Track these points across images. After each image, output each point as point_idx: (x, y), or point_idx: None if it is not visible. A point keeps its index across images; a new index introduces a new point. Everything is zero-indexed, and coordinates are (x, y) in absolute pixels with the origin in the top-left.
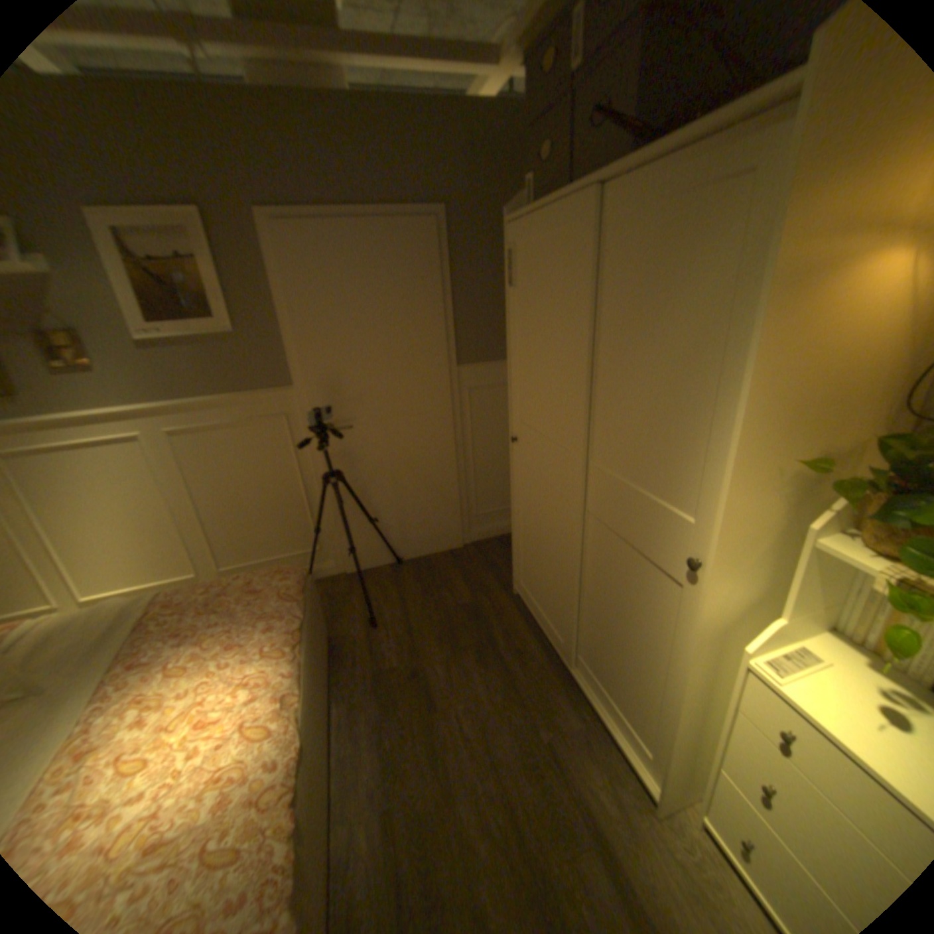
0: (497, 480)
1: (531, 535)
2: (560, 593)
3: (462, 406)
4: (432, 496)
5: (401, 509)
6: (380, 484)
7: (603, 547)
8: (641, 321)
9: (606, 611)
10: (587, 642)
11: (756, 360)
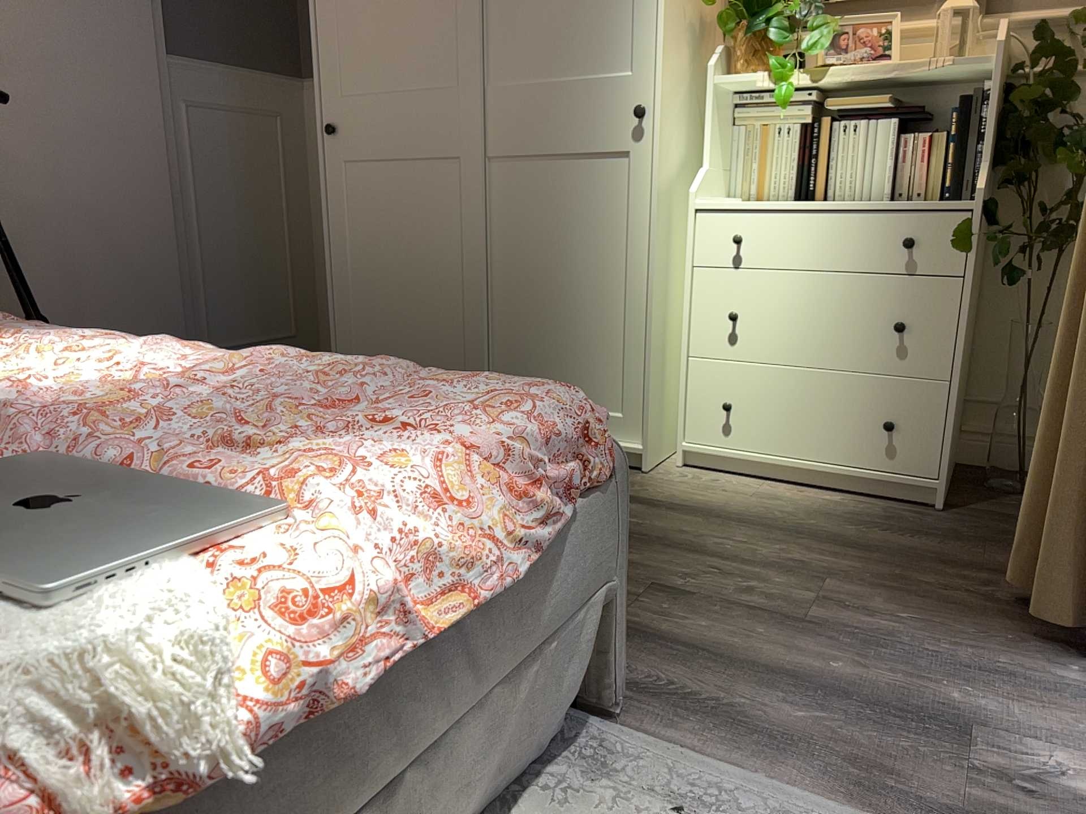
0: (243, 283)
1: (381, 270)
2: (453, 315)
3: (180, 132)
4: (140, 295)
5: (83, 317)
6: (41, 257)
7: (519, 190)
8: None
9: (533, 278)
10: (505, 358)
11: None
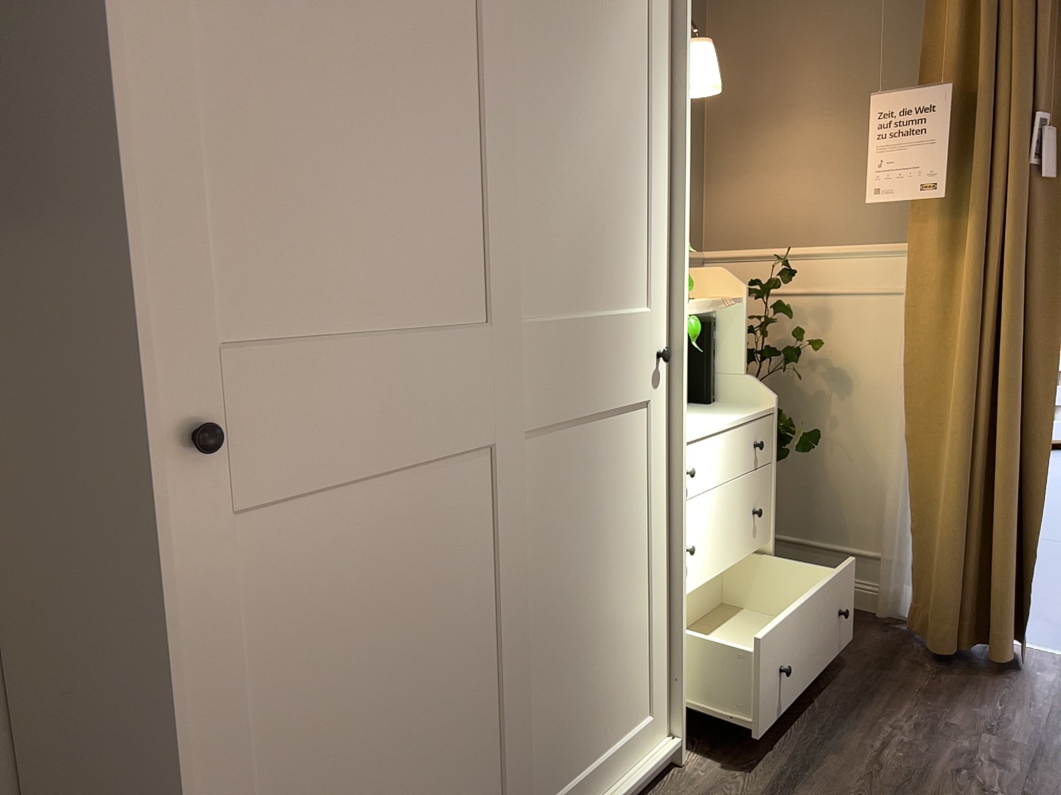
0: None
1: (339, 731)
2: (485, 728)
3: None
4: None
5: None
6: None
7: (552, 475)
8: (573, 54)
9: (569, 598)
10: (539, 744)
11: (686, 113)
